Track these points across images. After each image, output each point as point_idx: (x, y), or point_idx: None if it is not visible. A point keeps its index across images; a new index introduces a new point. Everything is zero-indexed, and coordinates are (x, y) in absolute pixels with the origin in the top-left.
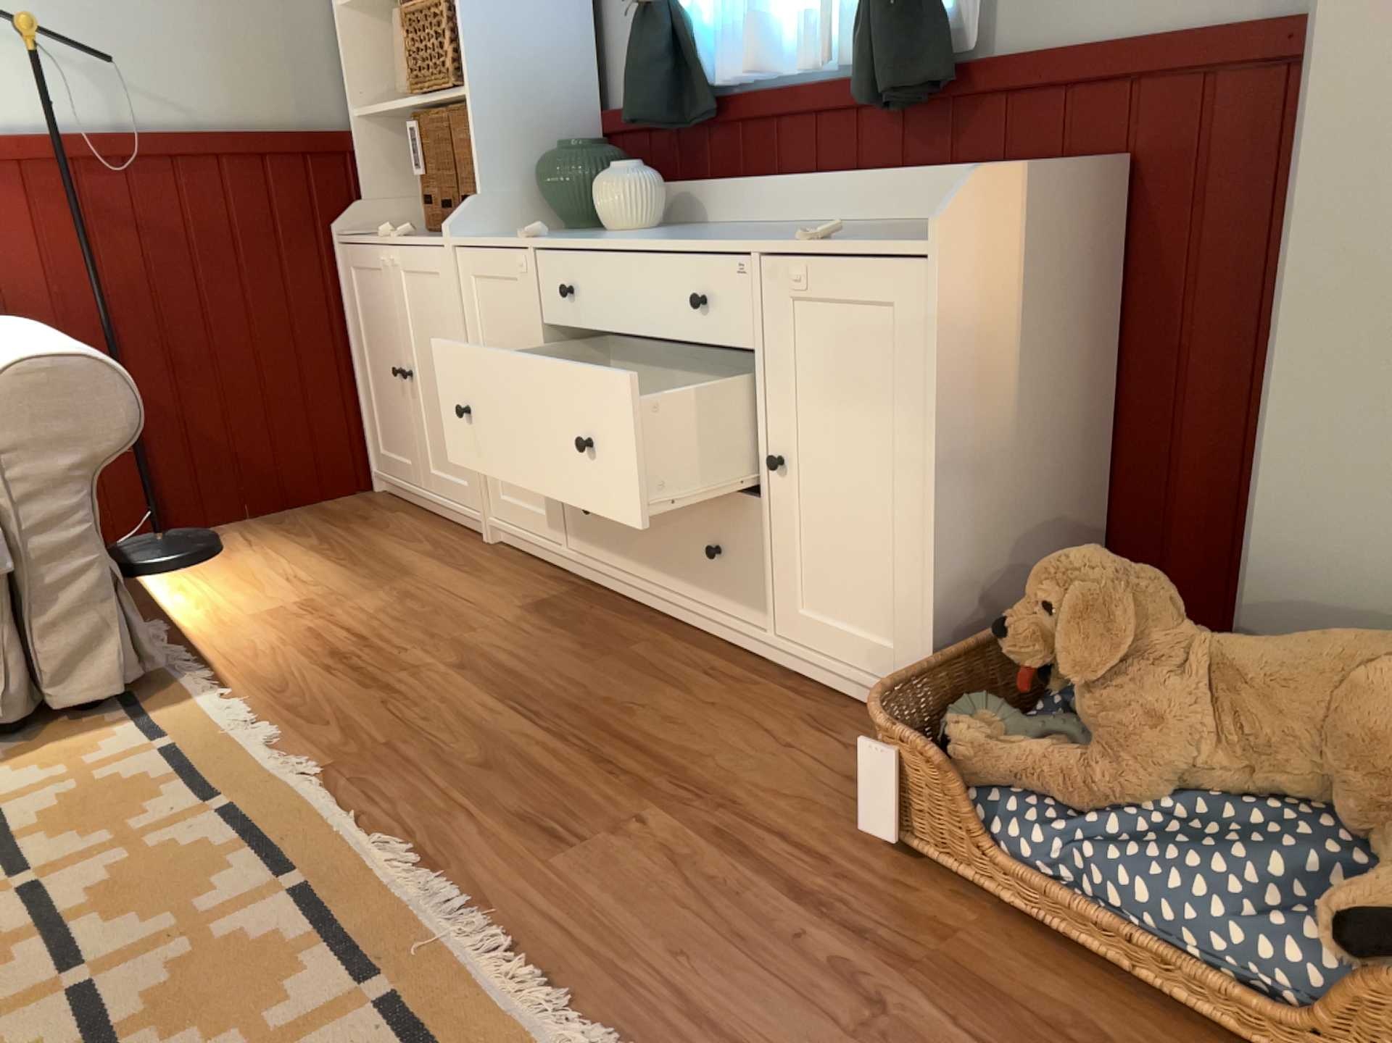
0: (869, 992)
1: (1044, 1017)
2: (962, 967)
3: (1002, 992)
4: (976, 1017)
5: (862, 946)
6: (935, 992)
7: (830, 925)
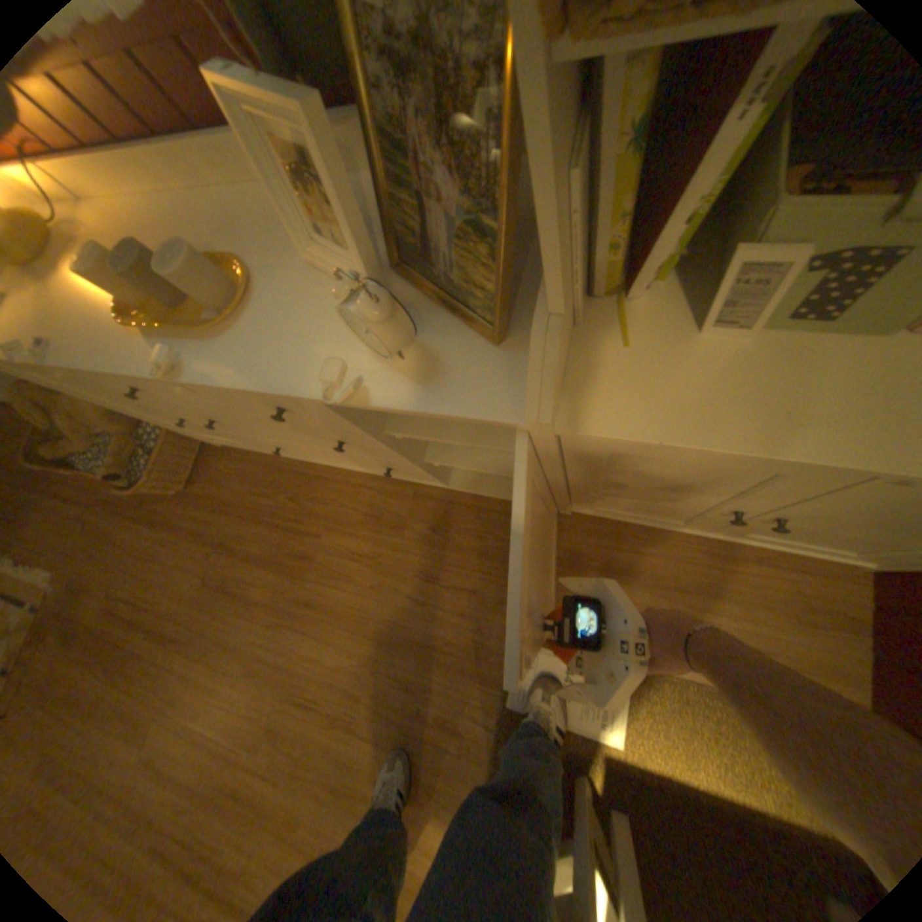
0: (80, 522)
1: (111, 505)
2: (96, 502)
3: (103, 503)
4: (99, 515)
5: (77, 510)
6: (91, 513)
7: (70, 508)
